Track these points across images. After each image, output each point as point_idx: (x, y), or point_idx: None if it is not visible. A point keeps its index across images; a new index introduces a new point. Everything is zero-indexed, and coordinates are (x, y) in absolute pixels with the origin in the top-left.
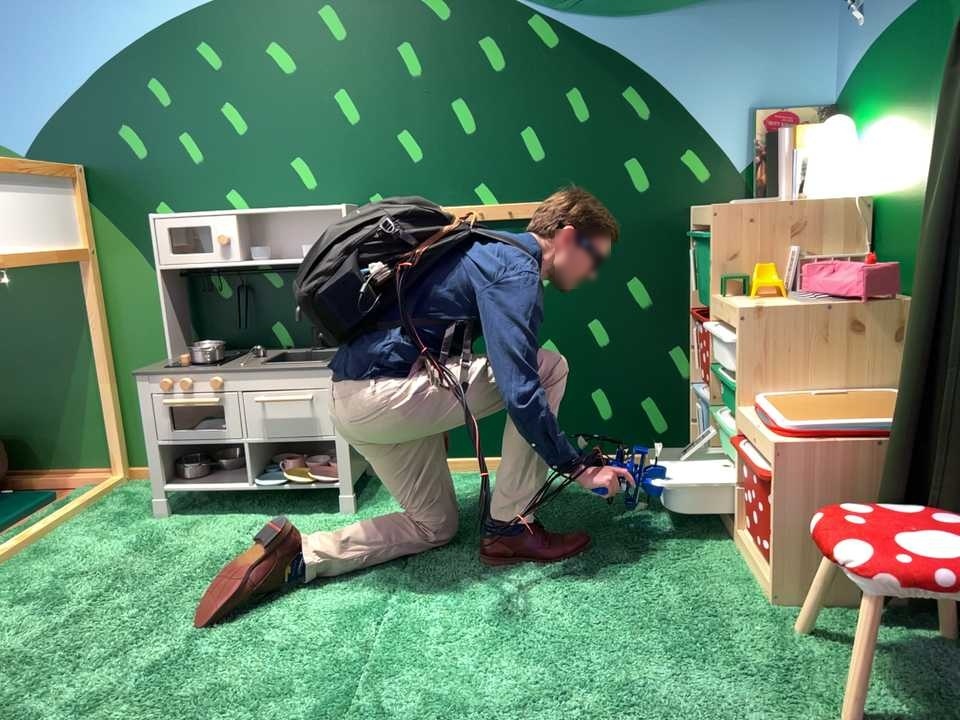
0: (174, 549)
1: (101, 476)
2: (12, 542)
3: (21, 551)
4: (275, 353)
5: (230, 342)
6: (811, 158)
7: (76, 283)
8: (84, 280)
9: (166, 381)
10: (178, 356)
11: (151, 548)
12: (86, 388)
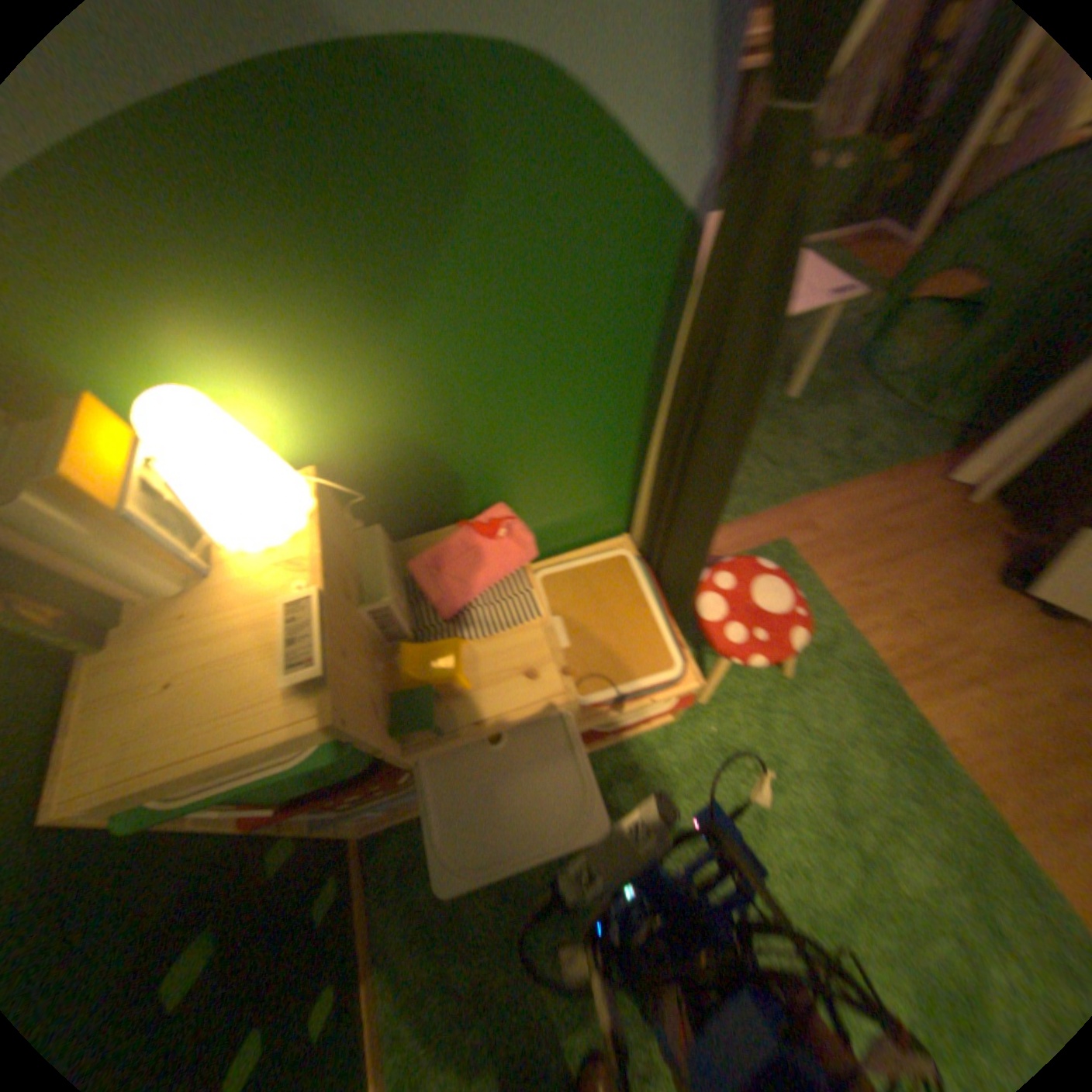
0: None
1: None
2: None
3: None
4: None
5: None
6: (160, 479)
7: None
8: None
9: None
10: None
11: None
12: None
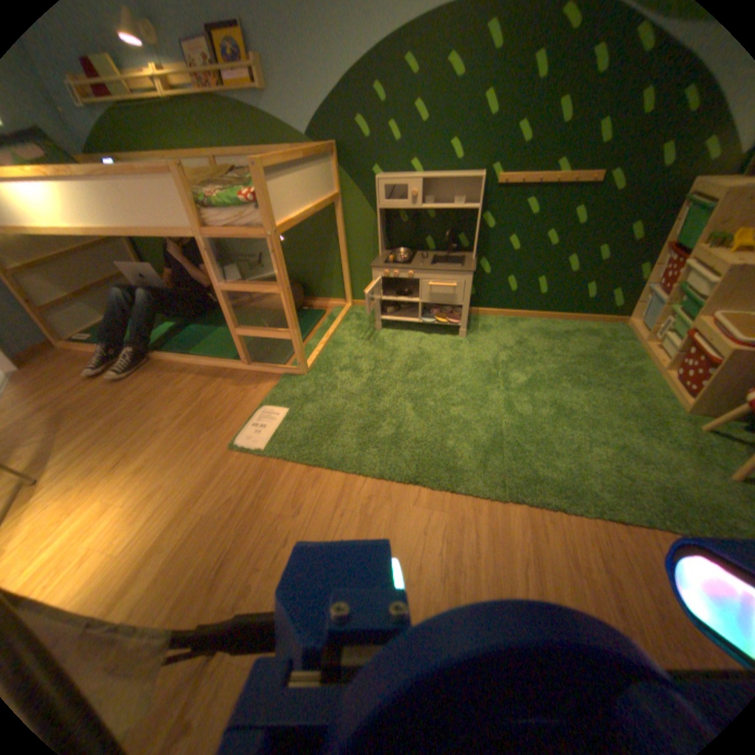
0: (392, 346)
1: (342, 302)
2: (326, 337)
3: (329, 340)
4: (432, 254)
5: (406, 244)
6: None
7: (334, 210)
8: (338, 208)
9: (388, 270)
10: (383, 252)
11: (383, 345)
12: (335, 262)
